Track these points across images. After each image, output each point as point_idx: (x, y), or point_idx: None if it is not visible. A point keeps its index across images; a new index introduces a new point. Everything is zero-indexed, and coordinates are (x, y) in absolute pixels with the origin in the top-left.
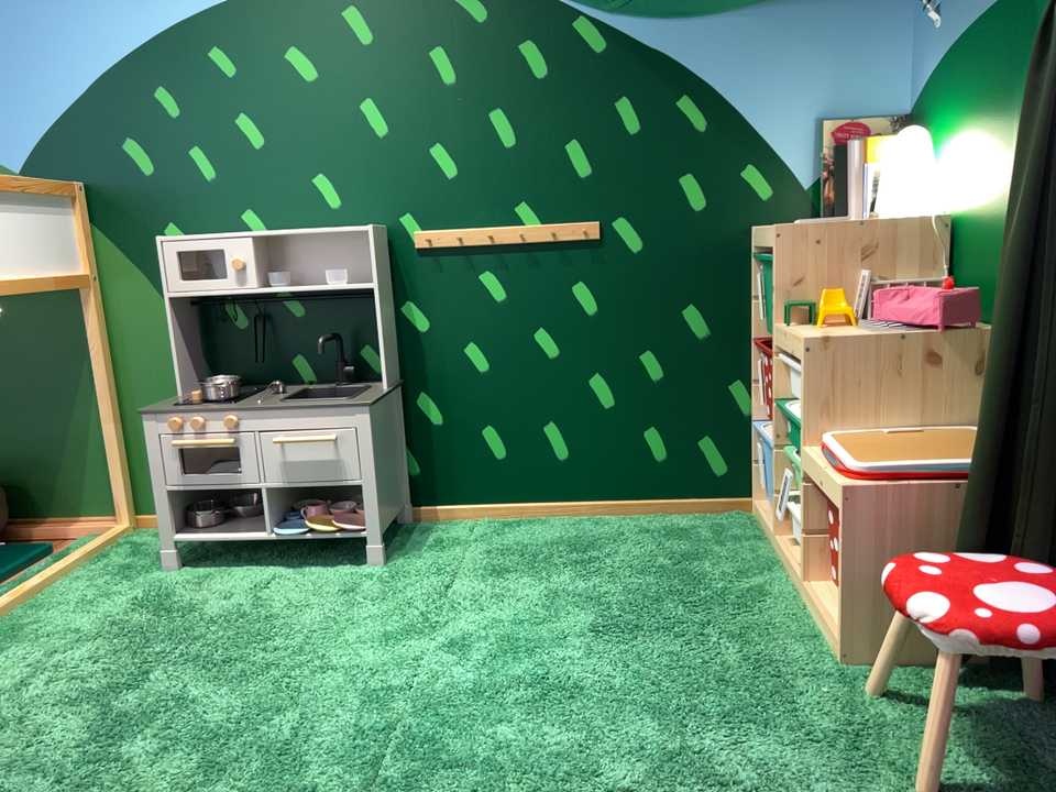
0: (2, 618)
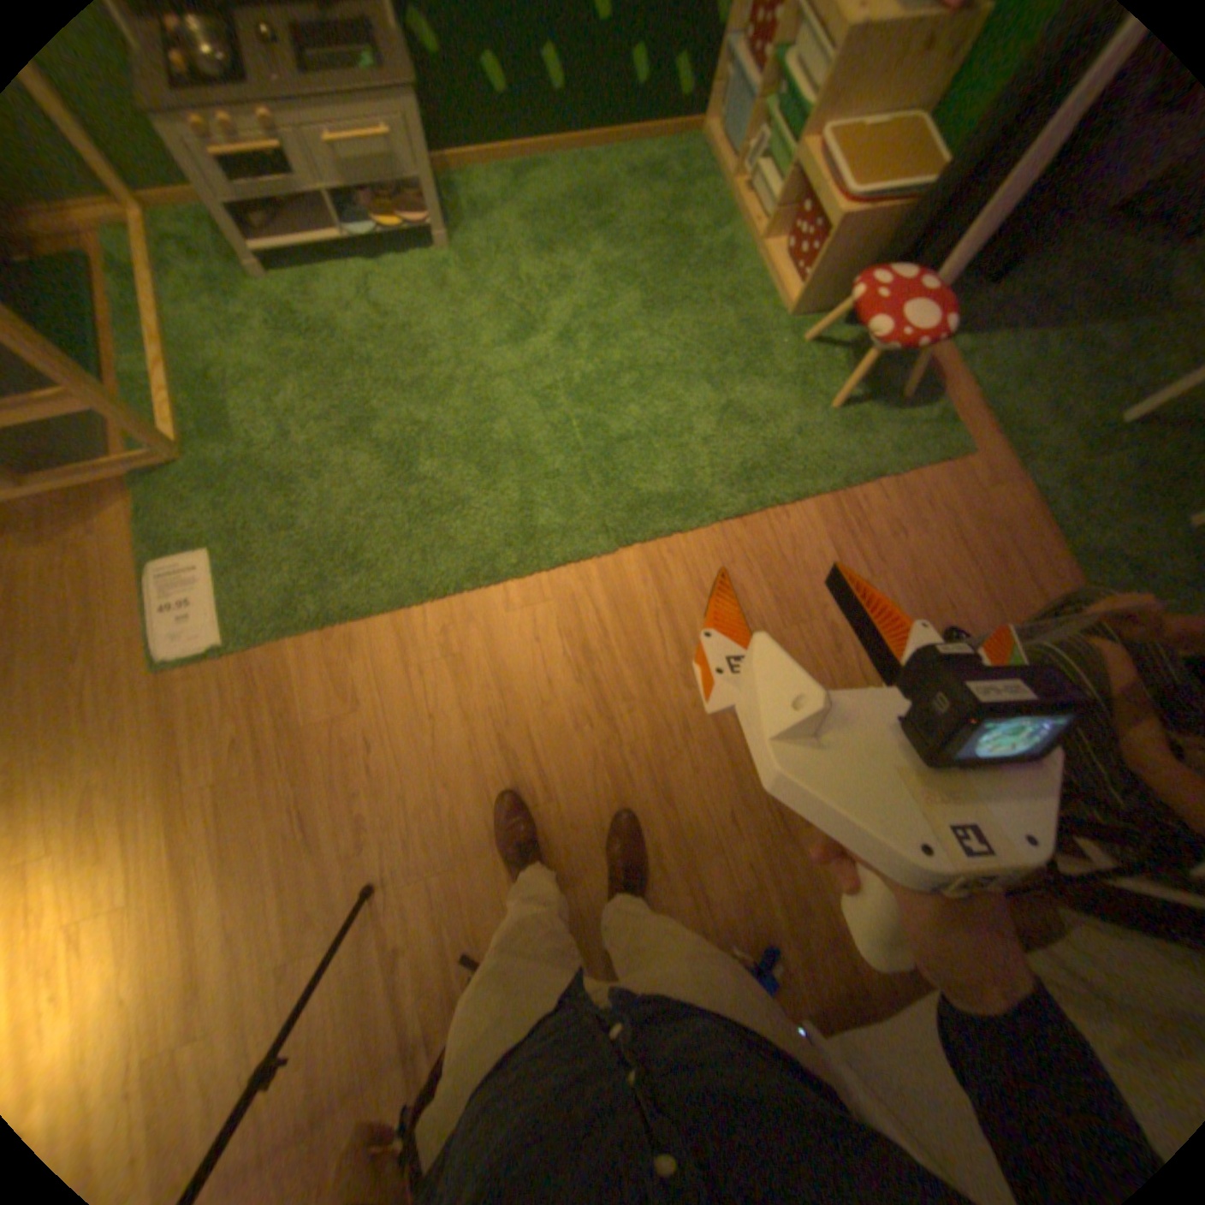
0: (171, 366)
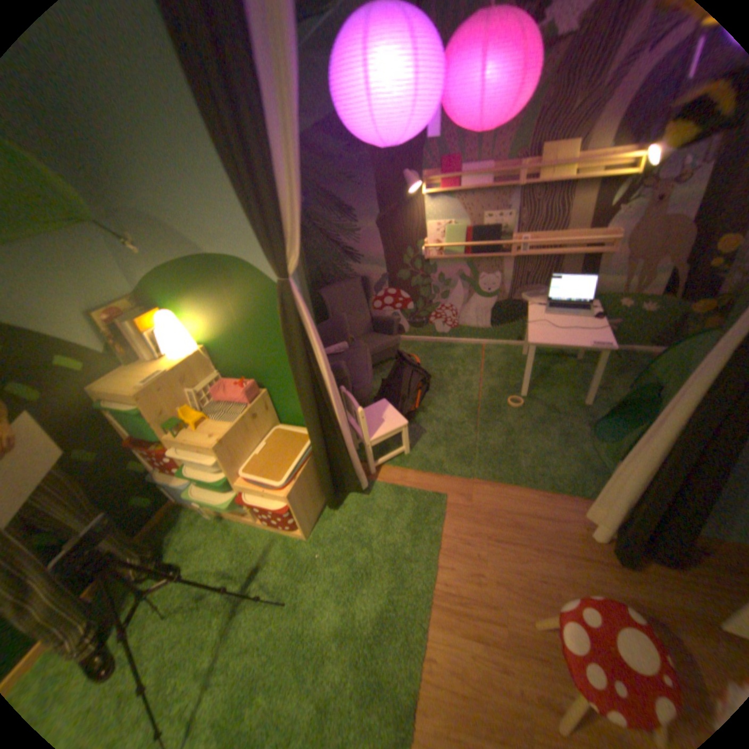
0: None
